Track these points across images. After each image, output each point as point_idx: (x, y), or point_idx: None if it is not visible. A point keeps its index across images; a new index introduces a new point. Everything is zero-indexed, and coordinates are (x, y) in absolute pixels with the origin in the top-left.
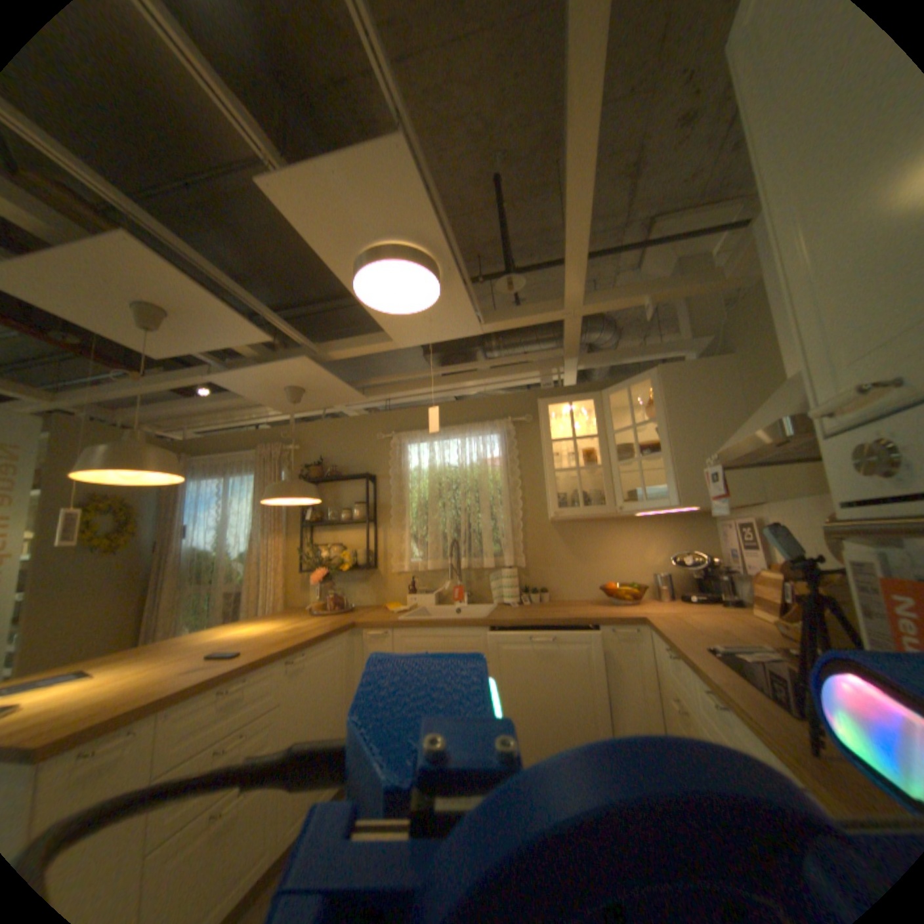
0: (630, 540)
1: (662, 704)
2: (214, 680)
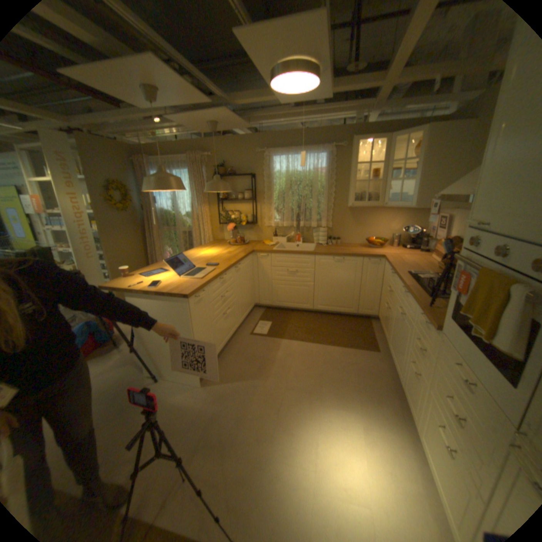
0: (385, 217)
1: (382, 287)
2: (218, 275)
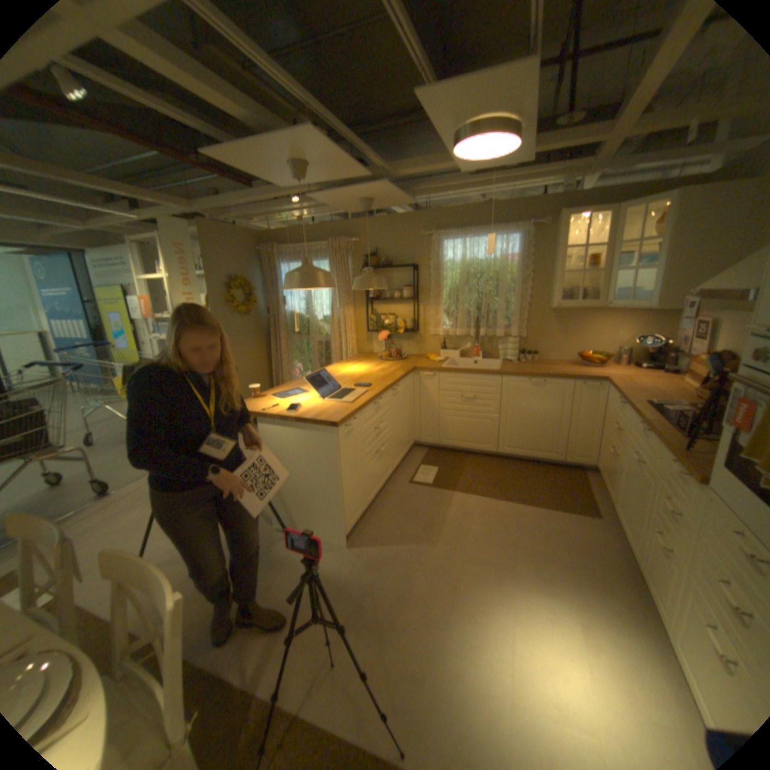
0: (608, 322)
1: (605, 424)
2: (372, 398)
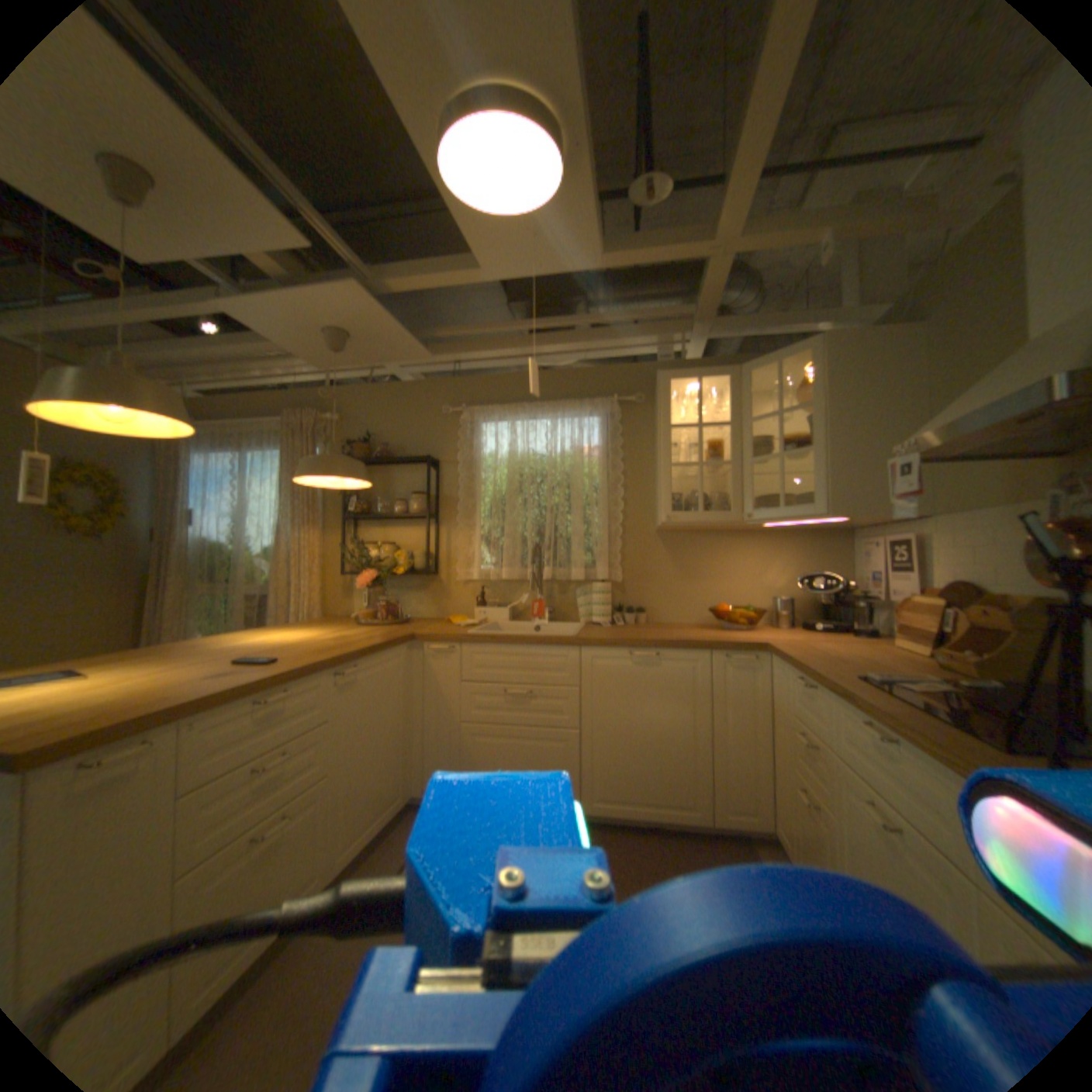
0: (749, 557)
1: (775, 738)
2: (249, 687)
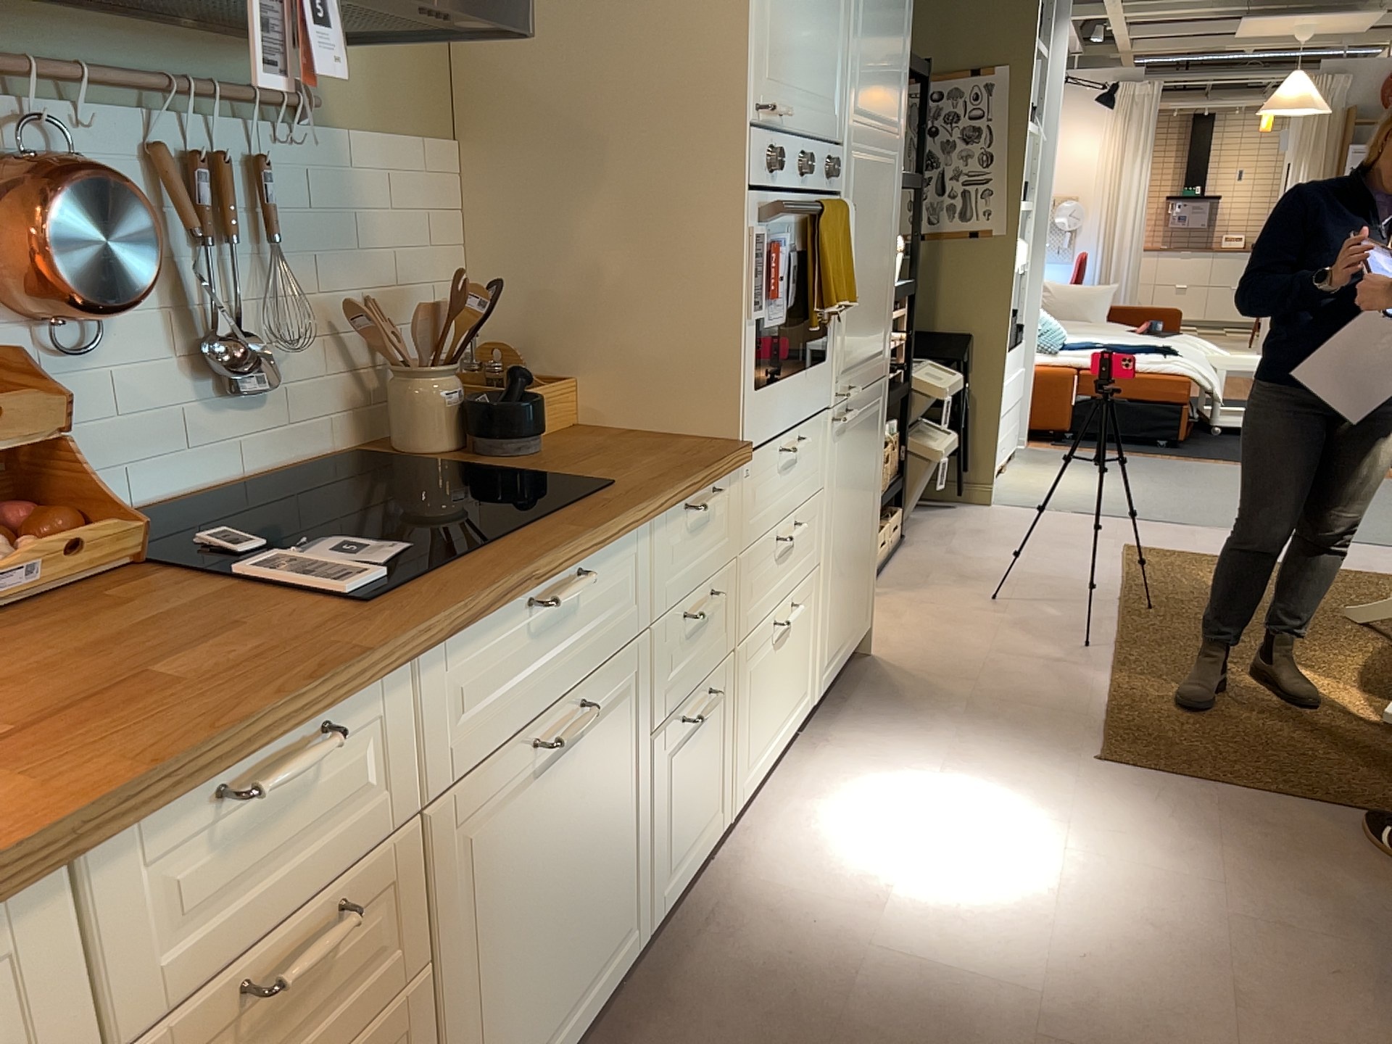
0: None
1: None
2: None
